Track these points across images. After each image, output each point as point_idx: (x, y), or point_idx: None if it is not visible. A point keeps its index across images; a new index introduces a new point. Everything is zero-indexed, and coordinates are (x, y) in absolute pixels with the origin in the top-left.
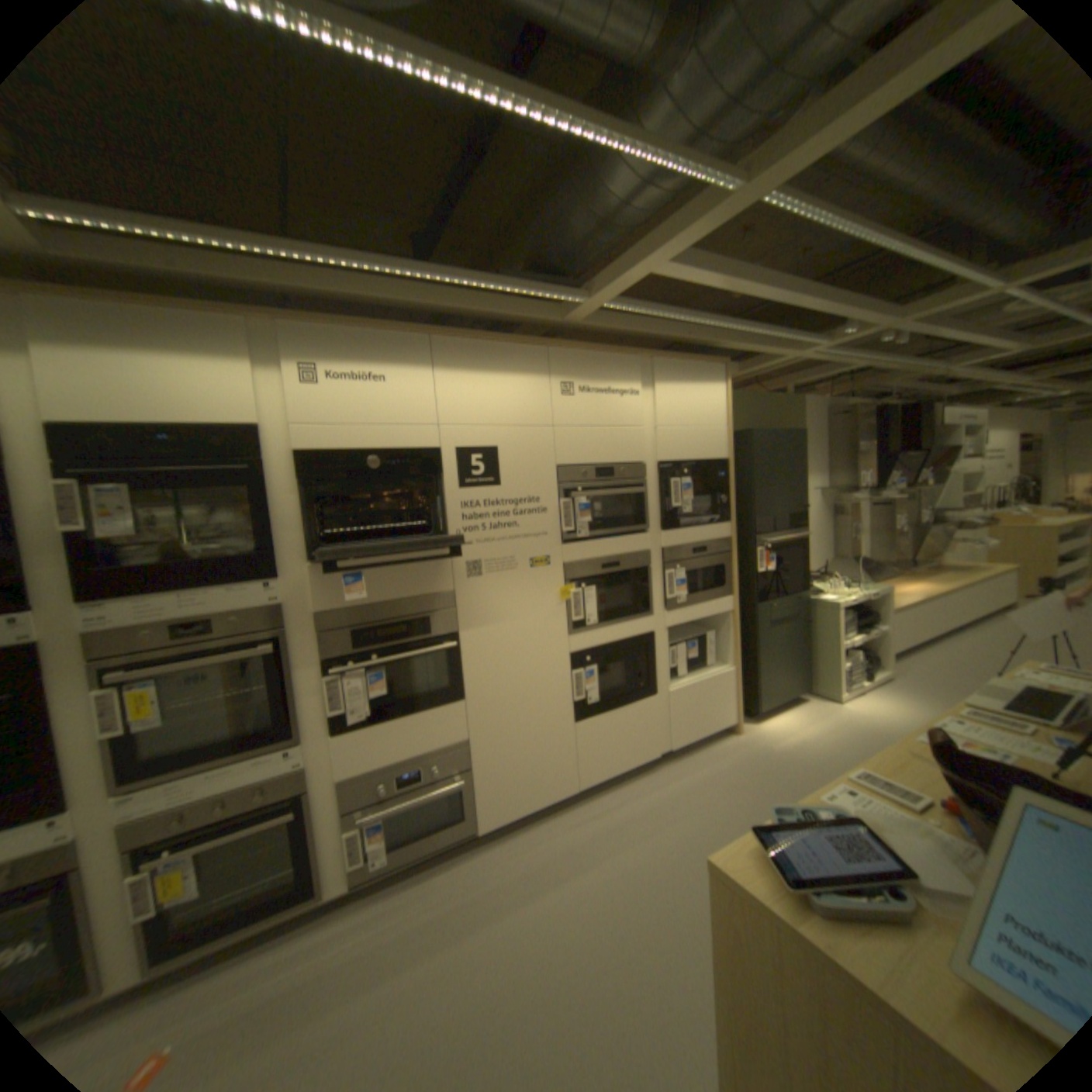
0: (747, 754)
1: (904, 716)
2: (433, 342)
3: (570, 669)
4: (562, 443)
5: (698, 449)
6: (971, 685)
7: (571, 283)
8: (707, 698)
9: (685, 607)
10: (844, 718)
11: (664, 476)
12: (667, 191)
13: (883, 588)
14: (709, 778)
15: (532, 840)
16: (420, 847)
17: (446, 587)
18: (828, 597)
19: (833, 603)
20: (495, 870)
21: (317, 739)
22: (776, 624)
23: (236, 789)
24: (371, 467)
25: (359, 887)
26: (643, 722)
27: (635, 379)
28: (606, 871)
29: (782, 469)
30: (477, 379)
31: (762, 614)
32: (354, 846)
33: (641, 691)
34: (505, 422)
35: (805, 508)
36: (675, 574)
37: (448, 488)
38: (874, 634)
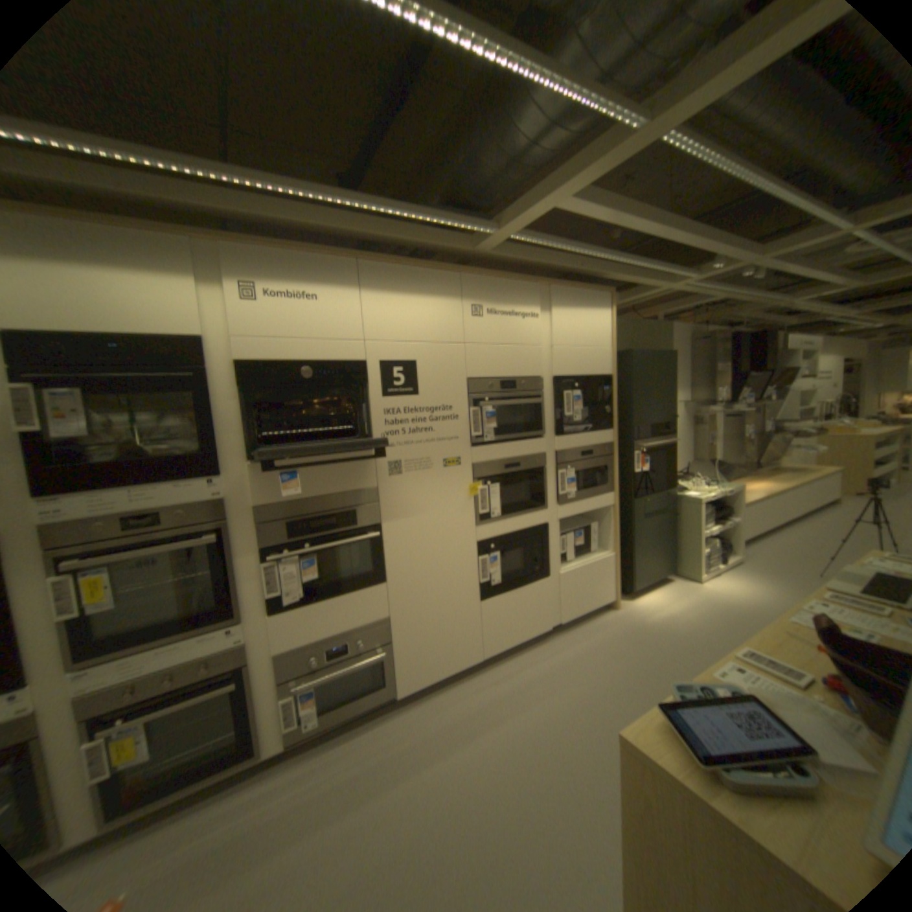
0: (624, 627)
1: (754, 593)
2: (360, 265)
3: (477, 555)
4: (472, 358)
5: (587, 366)
6: (807, 567)
7: (481, 217)
8: (591, 579)
9: (574, 501)
10: (704, 596)
11: (558, 389)
12: (572, 132)
13: (736, 486)
14: (593, 647)
15: (443, 702)
16: (347, 710)
17: (370, 484)
18: (692, 494)
19: (696, 498)
20: (412, 729)
21: (256, 618)
22: (649, 516)
23: (183, 664)
24: (304, 377)
25: (293, 746)
26: (538, 600)
27: (535, 304)
28: (509, 730)
29: (656, 384)
30: (399, 300)
31: (637, 508)
32: (289, 711)
33: (536, 574)
34: (423, 339)
35: (675, 418)
36: (566, 474)
37: (372, 397)
38: (728, 525)
